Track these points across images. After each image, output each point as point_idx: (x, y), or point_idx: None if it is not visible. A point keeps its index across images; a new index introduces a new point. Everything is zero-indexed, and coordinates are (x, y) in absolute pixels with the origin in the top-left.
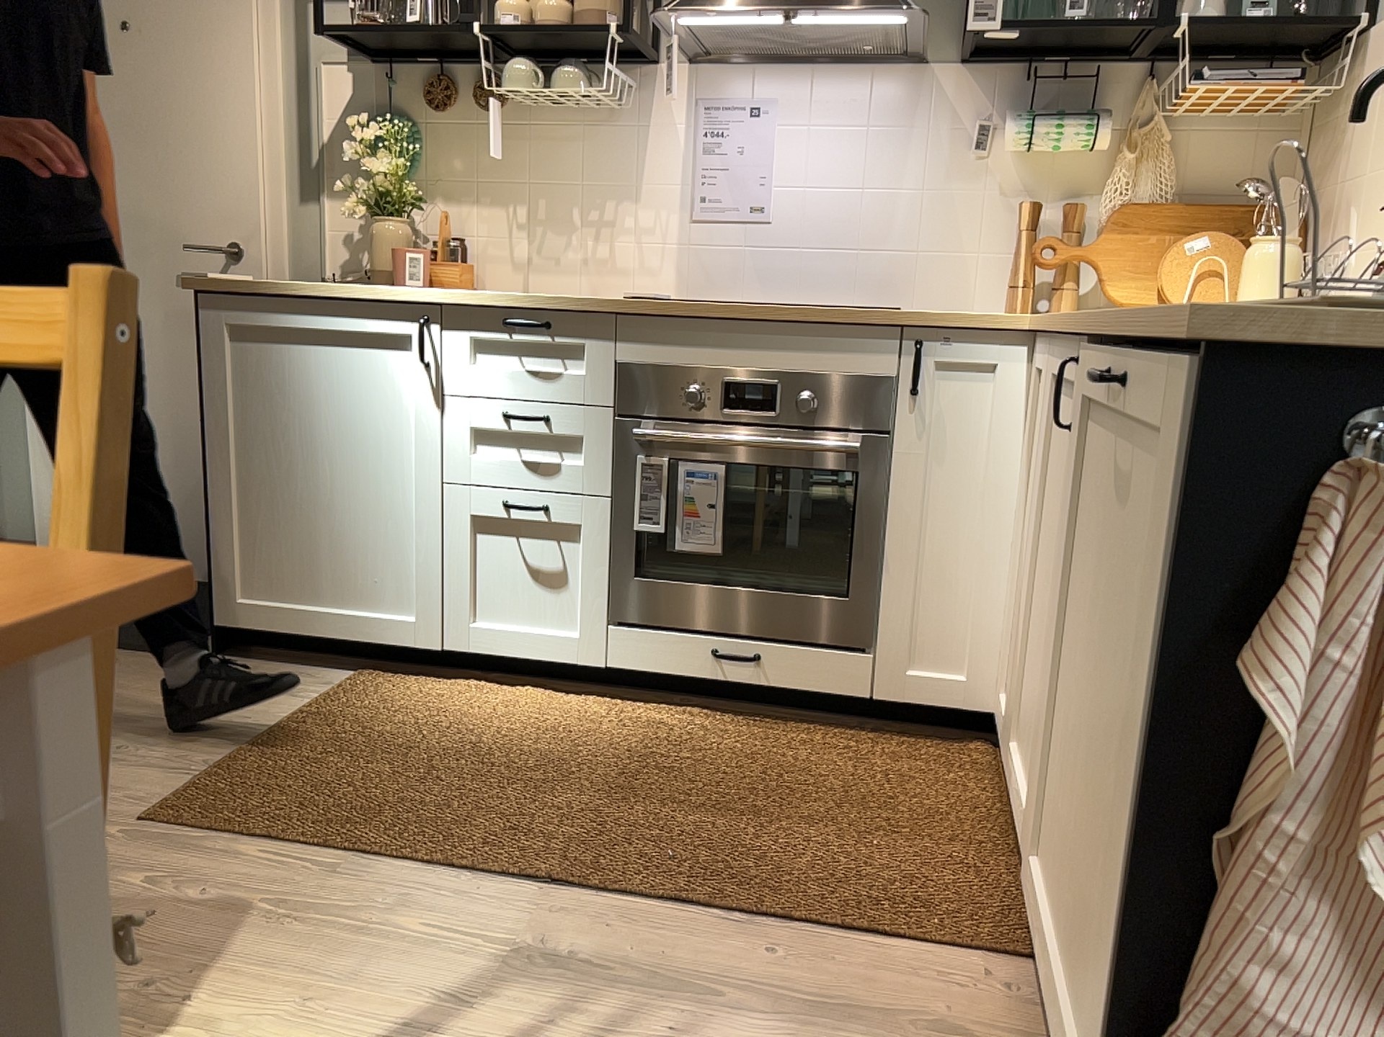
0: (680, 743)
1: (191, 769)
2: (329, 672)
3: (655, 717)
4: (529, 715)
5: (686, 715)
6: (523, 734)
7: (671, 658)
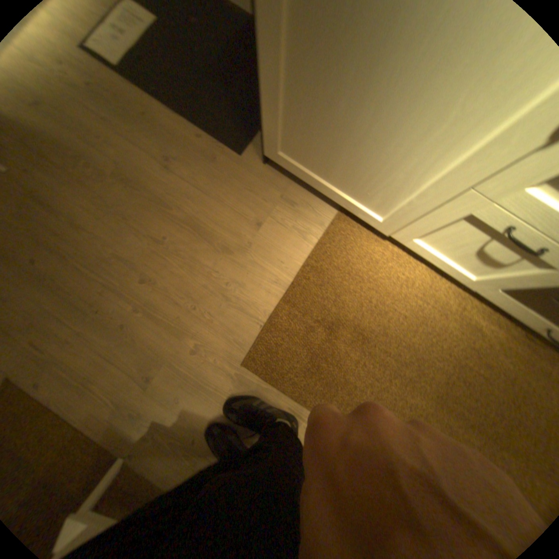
0: (480, 349)
1: (257, 317)
2: (322, 204)
3: (477, 309)
4: (415, 296)
5: (493, 312)
6: (408, 317)
7: (516, 310)
